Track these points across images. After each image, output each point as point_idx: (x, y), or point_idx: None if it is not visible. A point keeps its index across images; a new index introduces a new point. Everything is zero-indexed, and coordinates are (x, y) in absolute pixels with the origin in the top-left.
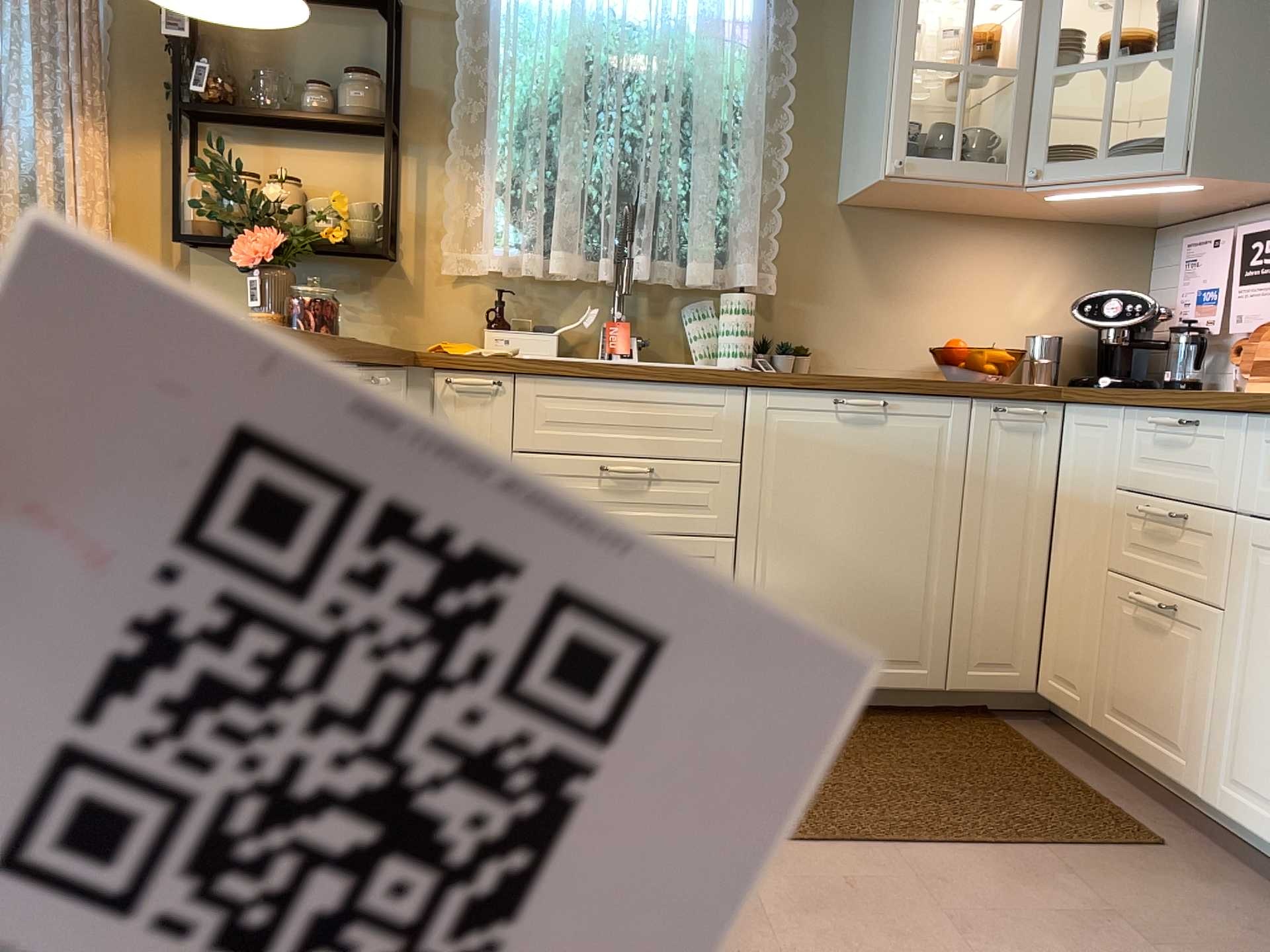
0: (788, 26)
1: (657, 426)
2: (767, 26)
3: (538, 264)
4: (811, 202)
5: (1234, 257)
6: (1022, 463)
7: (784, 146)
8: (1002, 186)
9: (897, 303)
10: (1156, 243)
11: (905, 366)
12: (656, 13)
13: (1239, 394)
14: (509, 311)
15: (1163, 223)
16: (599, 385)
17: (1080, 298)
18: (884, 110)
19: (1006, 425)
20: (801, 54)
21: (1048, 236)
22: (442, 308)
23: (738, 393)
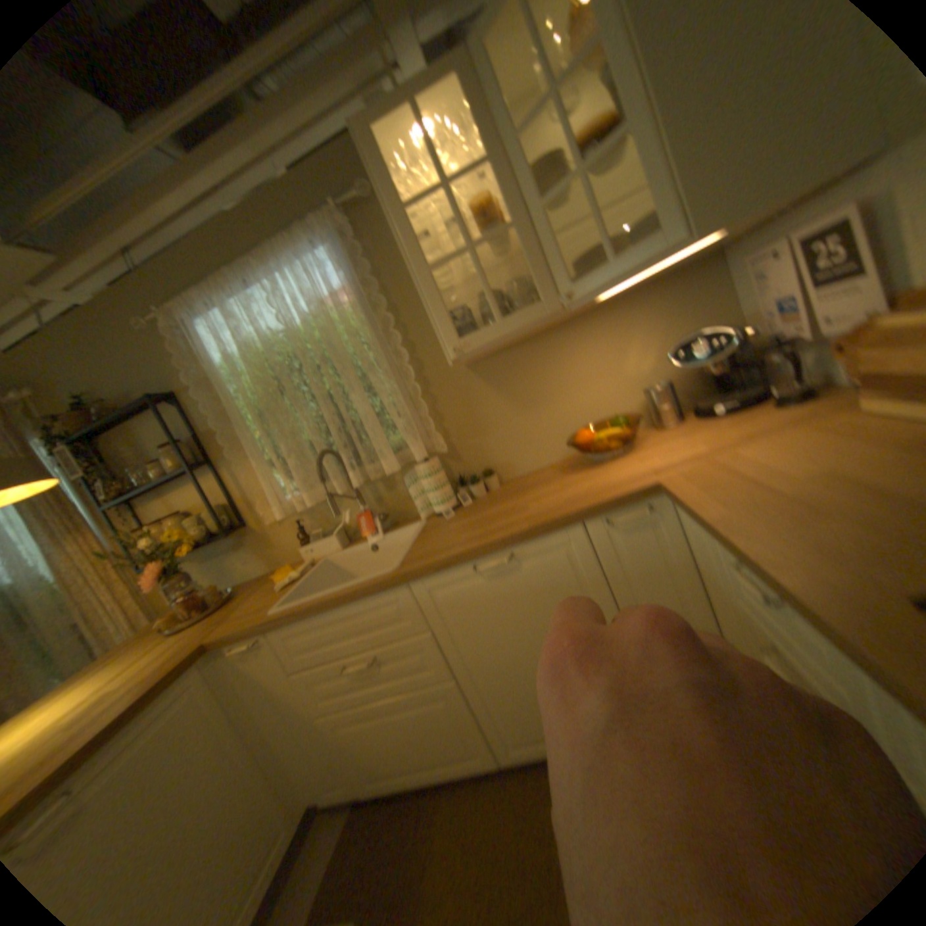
0: (366, 276)
1: (365, 629)
2: (353, 284)
3: (307, 499)
4: (447, 376)
5: (796, 266)
6: (650, 553)
7: (404, 355)
8: (547, 318)
9: (538, 411)
10: (726, 261)
11: (564, 449)
12: (283, 319)
13: (828, 580)
14: (314, 525)
15: (724, 246)
16: (315, 618)
17: (677, 338)
18: (429, 313)
19: (621, 529)
20: (390, 284)
21: (630, 306)
22: (281, 539)
23: (404, 588)
